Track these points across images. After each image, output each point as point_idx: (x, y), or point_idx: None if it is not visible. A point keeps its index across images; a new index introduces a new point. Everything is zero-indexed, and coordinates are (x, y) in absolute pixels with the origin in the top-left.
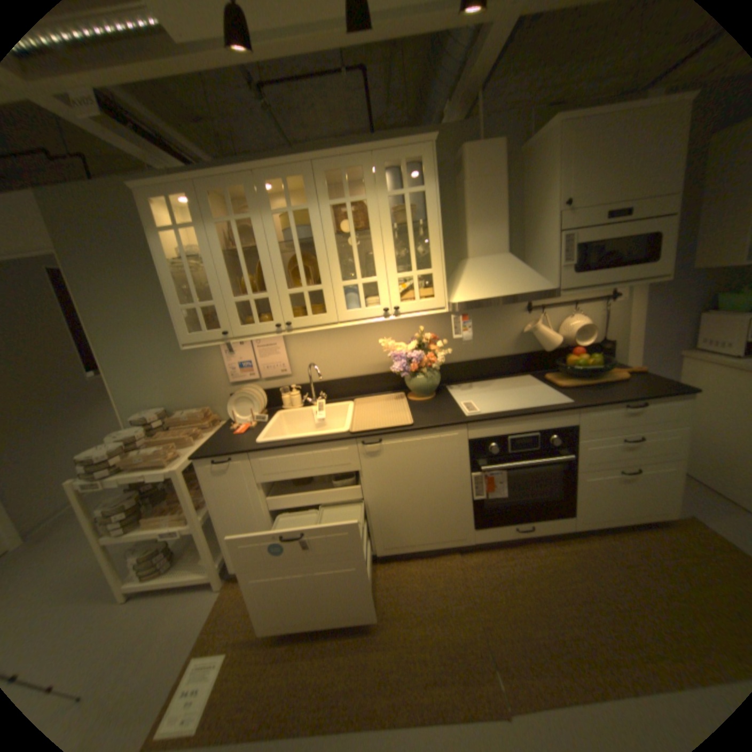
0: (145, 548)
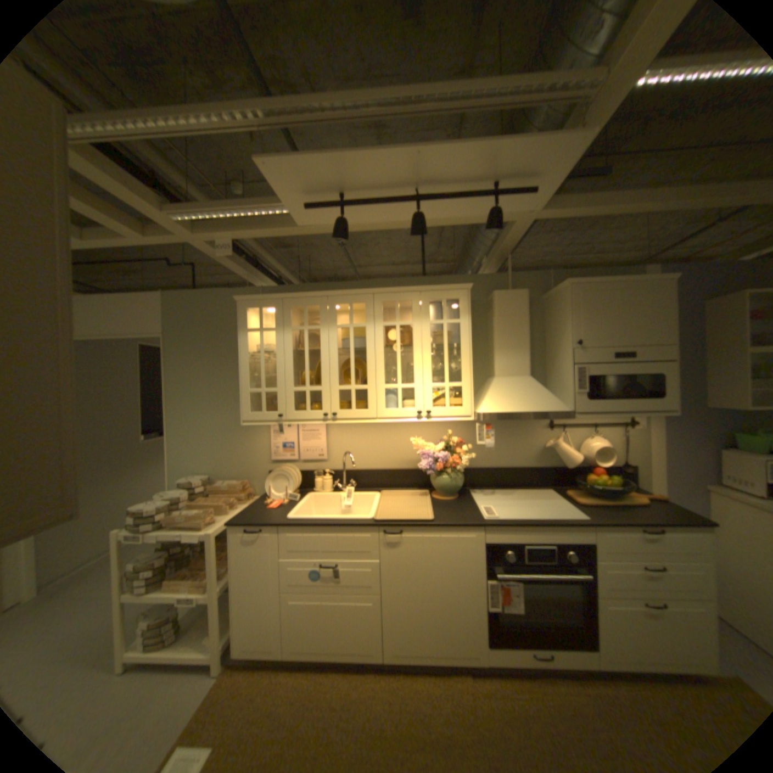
0: (157, 615)
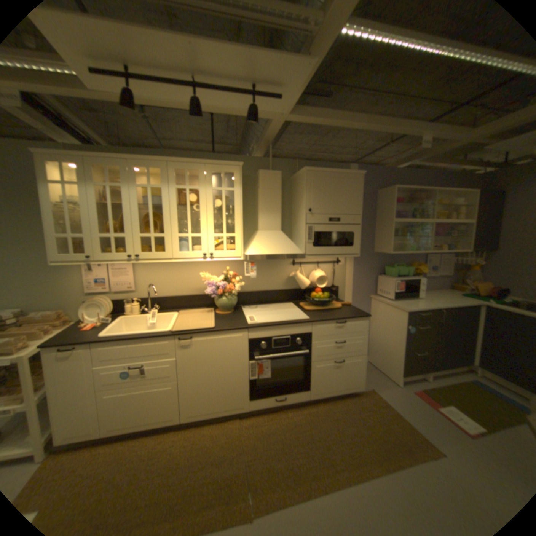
0: None
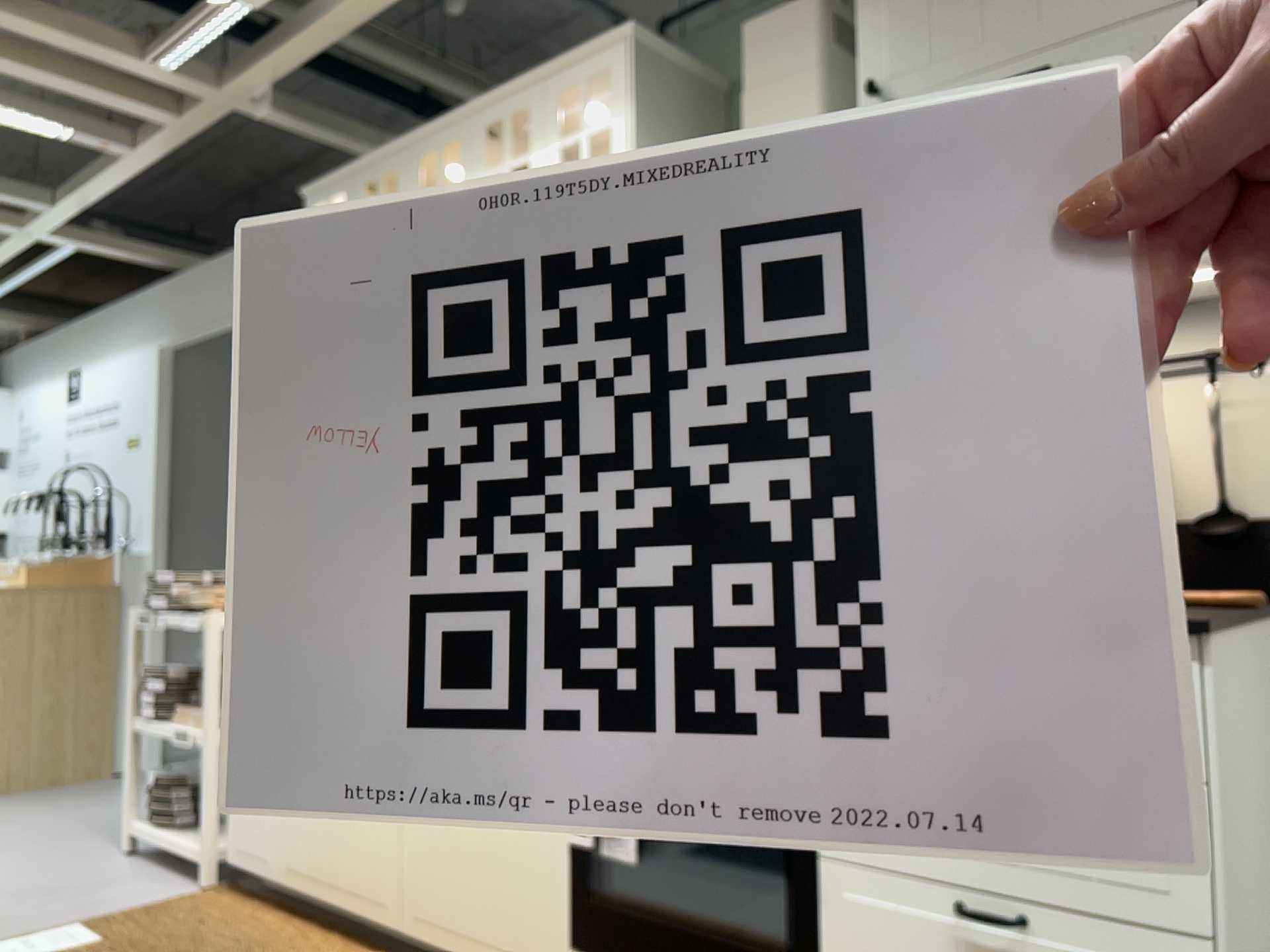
0: (180, 773)
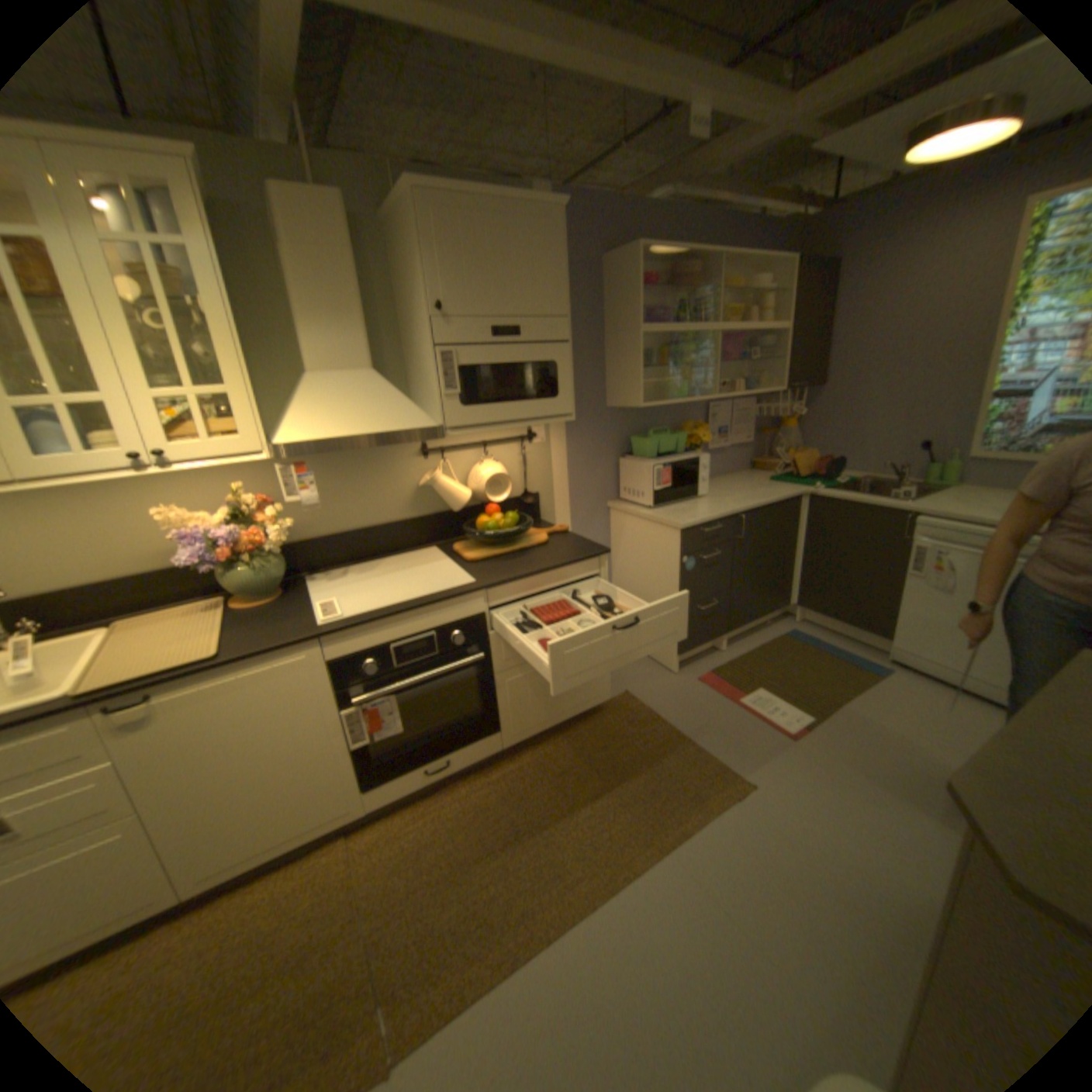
0: None
